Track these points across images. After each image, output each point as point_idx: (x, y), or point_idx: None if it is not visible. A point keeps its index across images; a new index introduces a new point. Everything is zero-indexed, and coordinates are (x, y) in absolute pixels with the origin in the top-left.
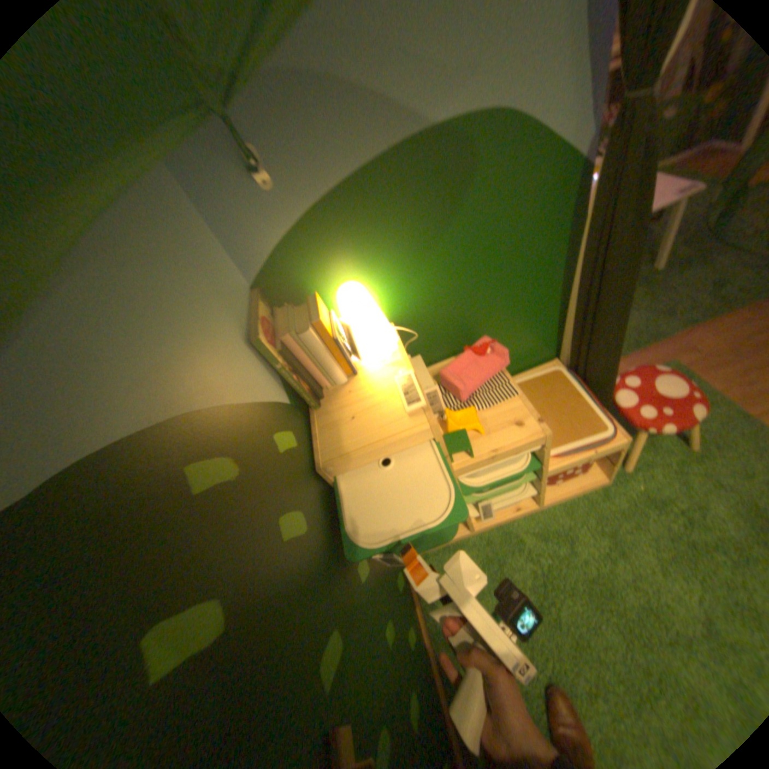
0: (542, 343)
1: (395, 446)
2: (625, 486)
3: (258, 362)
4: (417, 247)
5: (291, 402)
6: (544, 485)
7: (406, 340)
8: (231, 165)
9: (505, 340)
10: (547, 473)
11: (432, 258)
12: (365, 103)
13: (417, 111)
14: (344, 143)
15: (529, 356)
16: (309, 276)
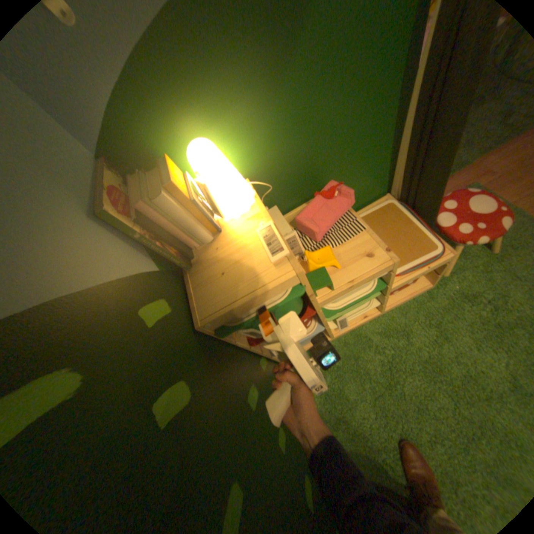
0: (377, 181)
1: (266, 294)
2: (444, 287)
3: (108, 235)
4: (261, 93)
5: (159, 268)
6: (387, 297)
7: (262, 193)
8: None
9: (346, 182)
10: (390, 289)
11: (276, 105)
12: None
13: None
14: None
15: (366, 194)
16: (154, 136)
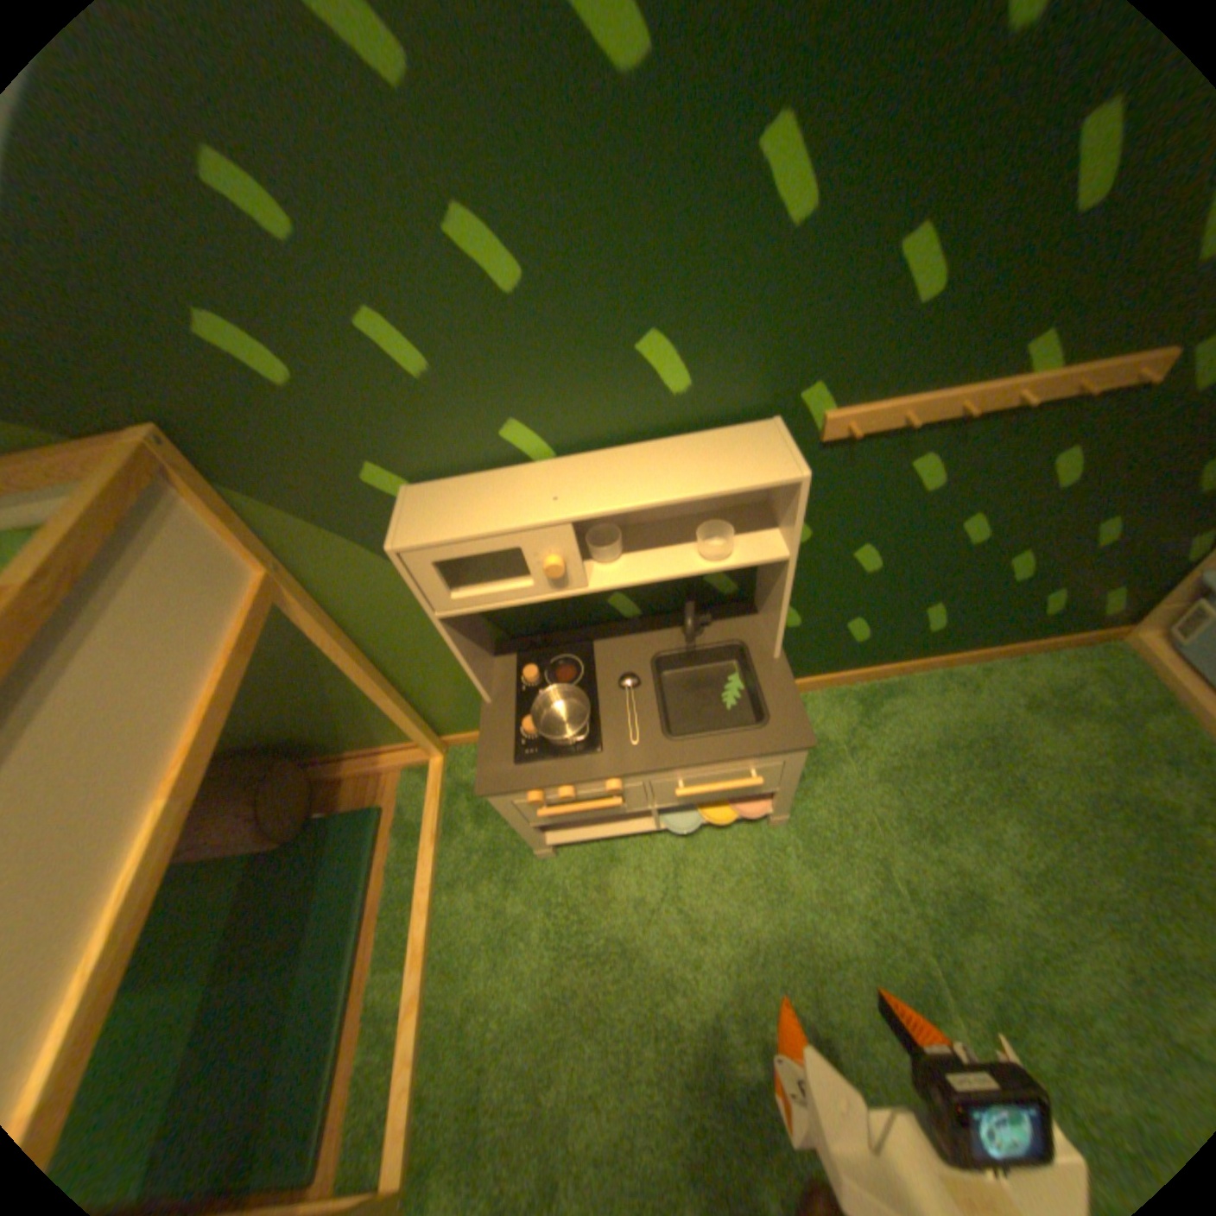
0: None
1: None
2: None
3: None
4: None
5: None
6: None
7: None
8: None
9: None
10: None
11: None
12: None
13: None
14: None
15: None
16: None
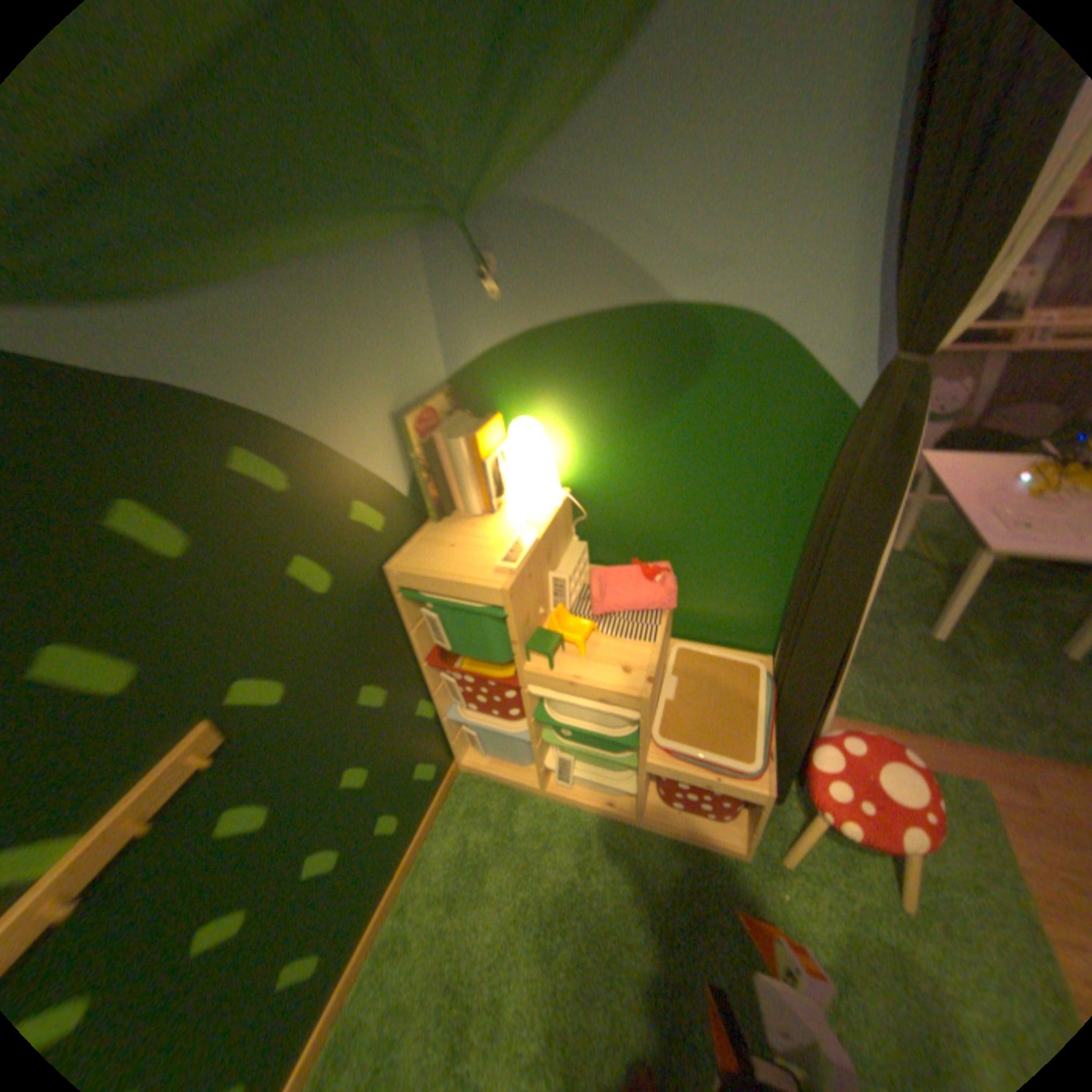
0: (757, 624)
1: (465, 592)
2: (767, 880)
3: (391, 439)
4: (623, 421)
5: (407, 497)
6: (644, 786)
7: (581, 520)
8: (471, 269)
9: (704, 589)
10: (647, 767)
11: (636, 441)
12: (607, 259)
13: (658, 284)
14: (576, 288)
15: (735, 632)
16: (503, 397)
